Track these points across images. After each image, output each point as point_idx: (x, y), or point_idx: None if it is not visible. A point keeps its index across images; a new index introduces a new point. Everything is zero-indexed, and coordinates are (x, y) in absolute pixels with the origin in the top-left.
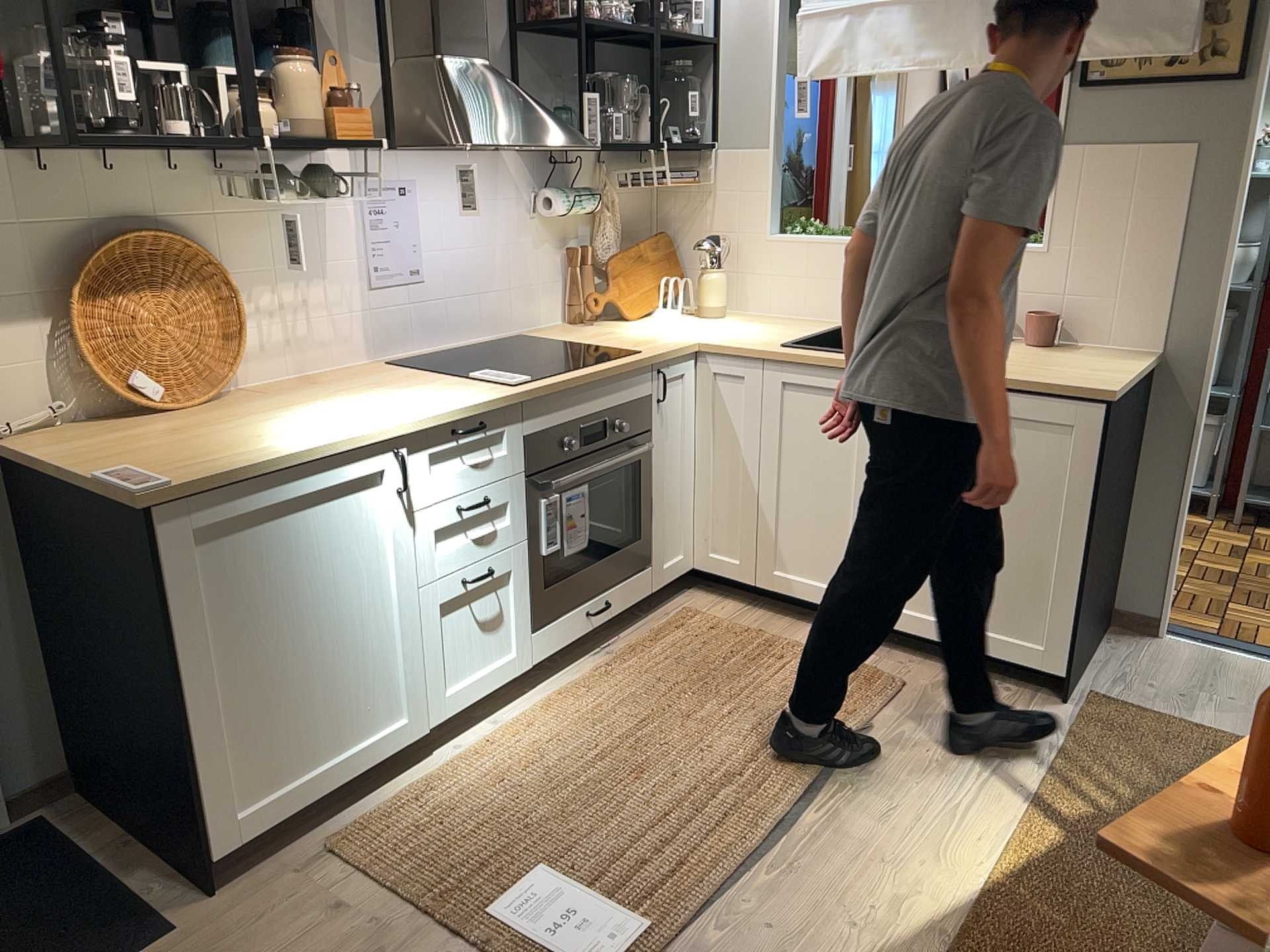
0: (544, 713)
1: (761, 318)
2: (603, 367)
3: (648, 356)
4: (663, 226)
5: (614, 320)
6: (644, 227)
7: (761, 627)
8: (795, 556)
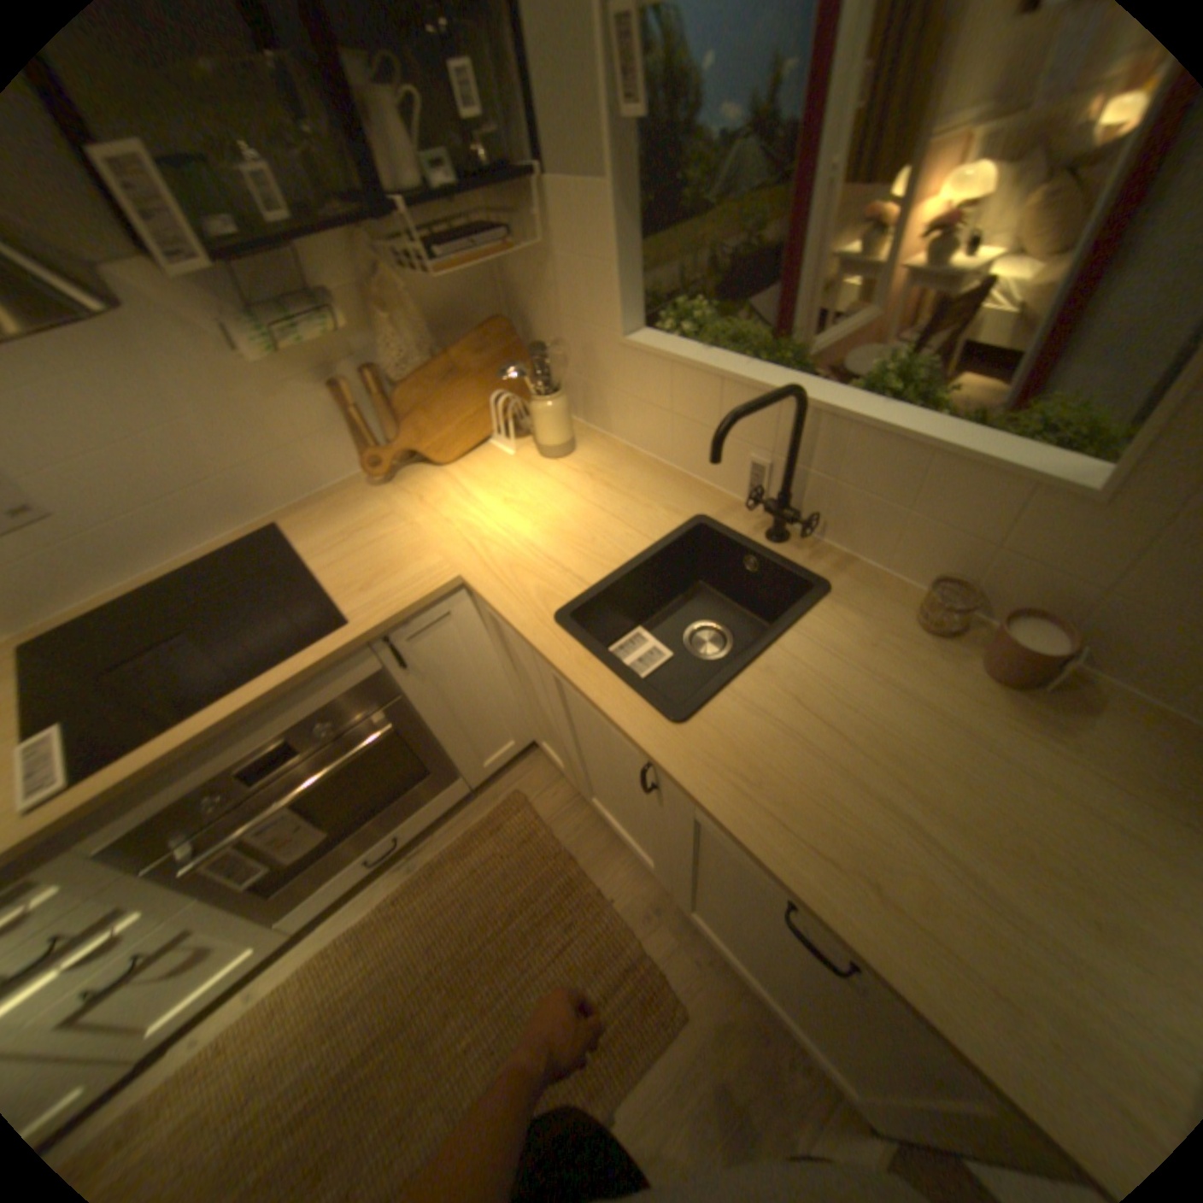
0: (288, 992)
1: (614, 461)
2: (235, 702)
3: (341, 644)
4: (512, 296)
5: (428, 462)
6: (483, 301)
7: (571, 841)
8: (602, 802)
